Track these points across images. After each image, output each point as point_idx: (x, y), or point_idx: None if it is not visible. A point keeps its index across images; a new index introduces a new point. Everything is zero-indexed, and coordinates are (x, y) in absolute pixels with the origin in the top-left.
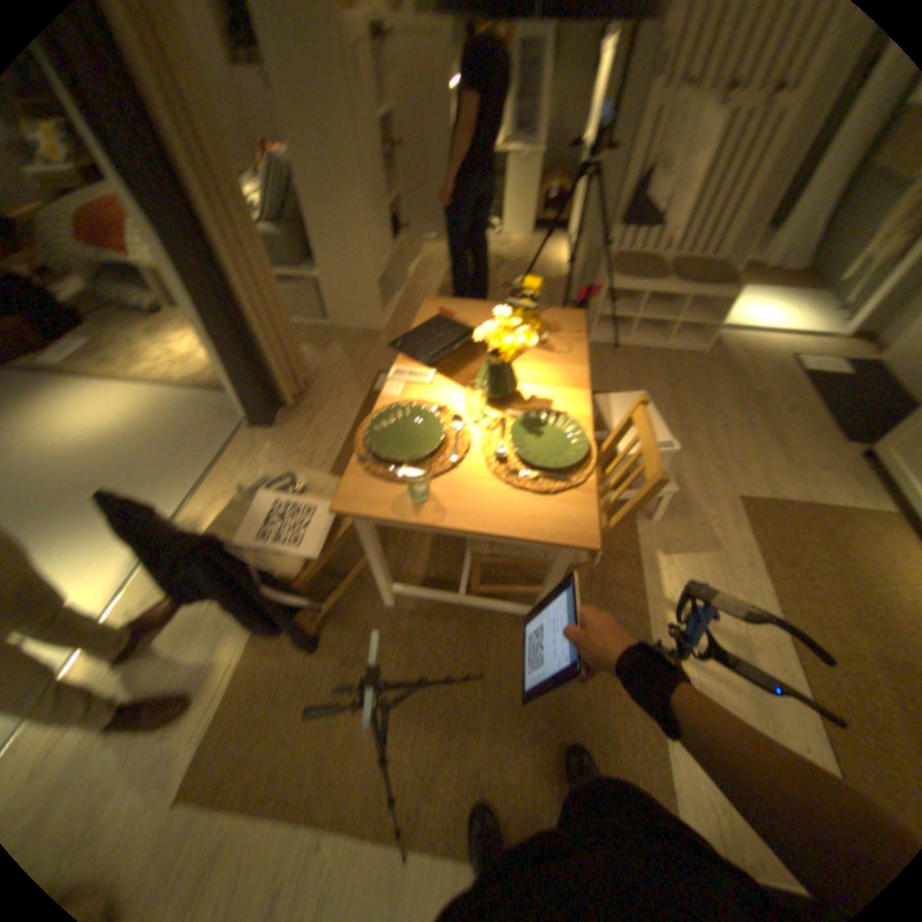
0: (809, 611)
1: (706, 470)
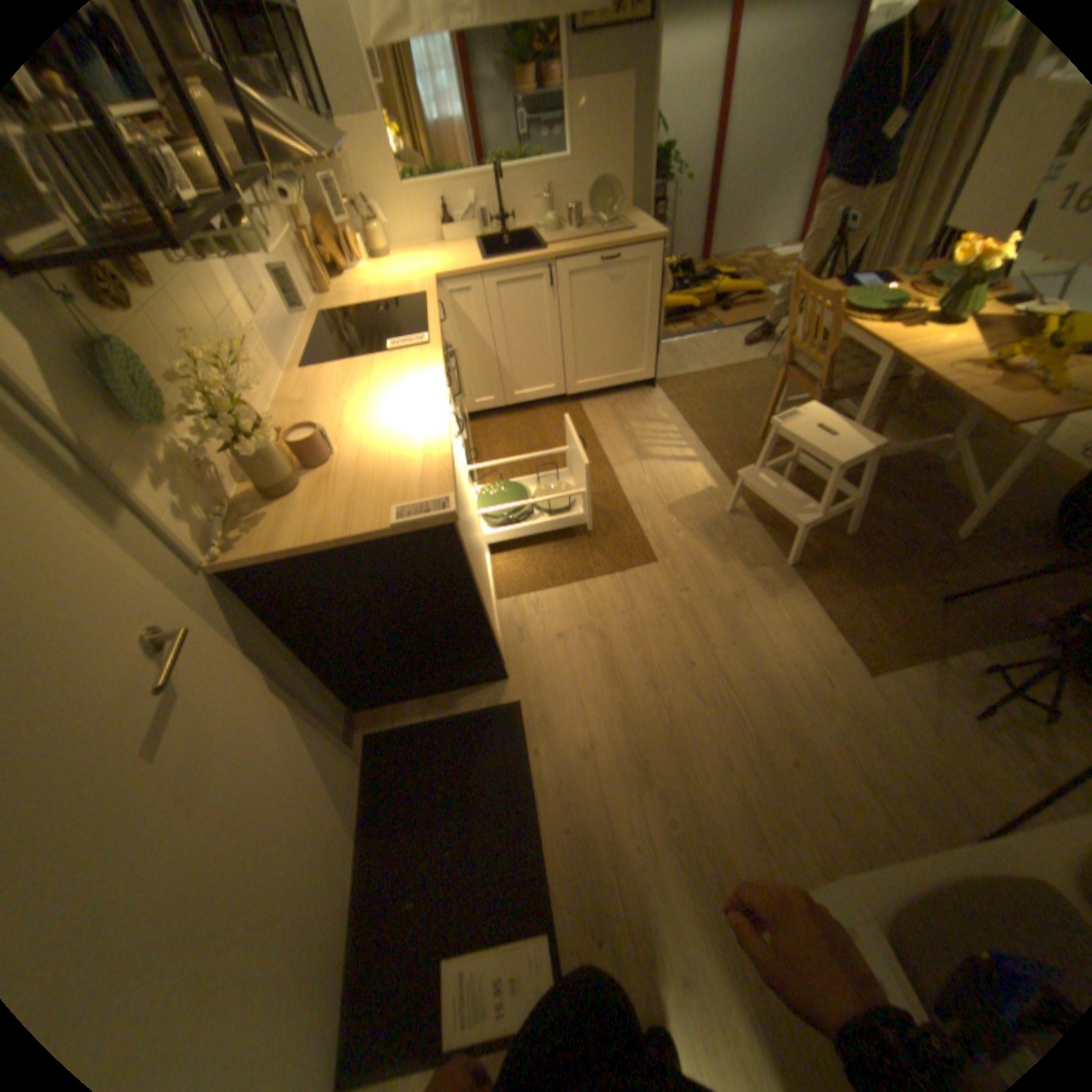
0: (602, 487)
1: (701, 581)
